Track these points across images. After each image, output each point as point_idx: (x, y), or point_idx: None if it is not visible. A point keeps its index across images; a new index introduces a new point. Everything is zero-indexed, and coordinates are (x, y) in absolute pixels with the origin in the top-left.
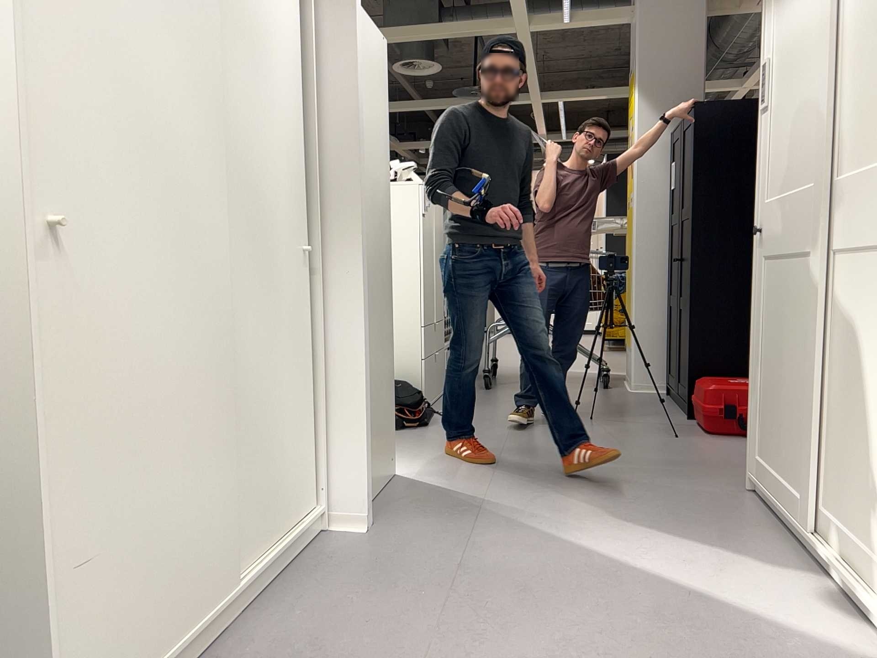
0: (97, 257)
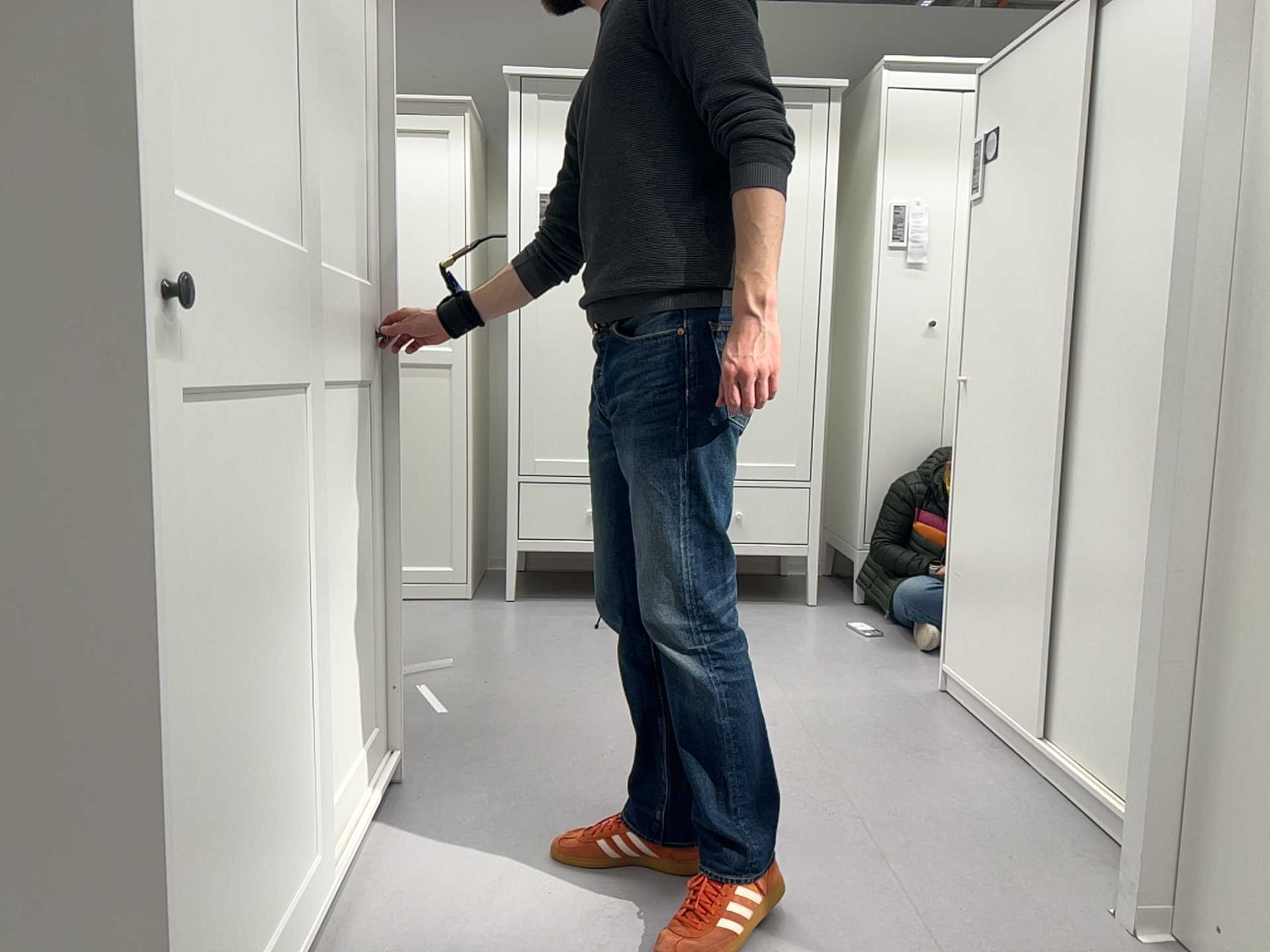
0: (967, 402)
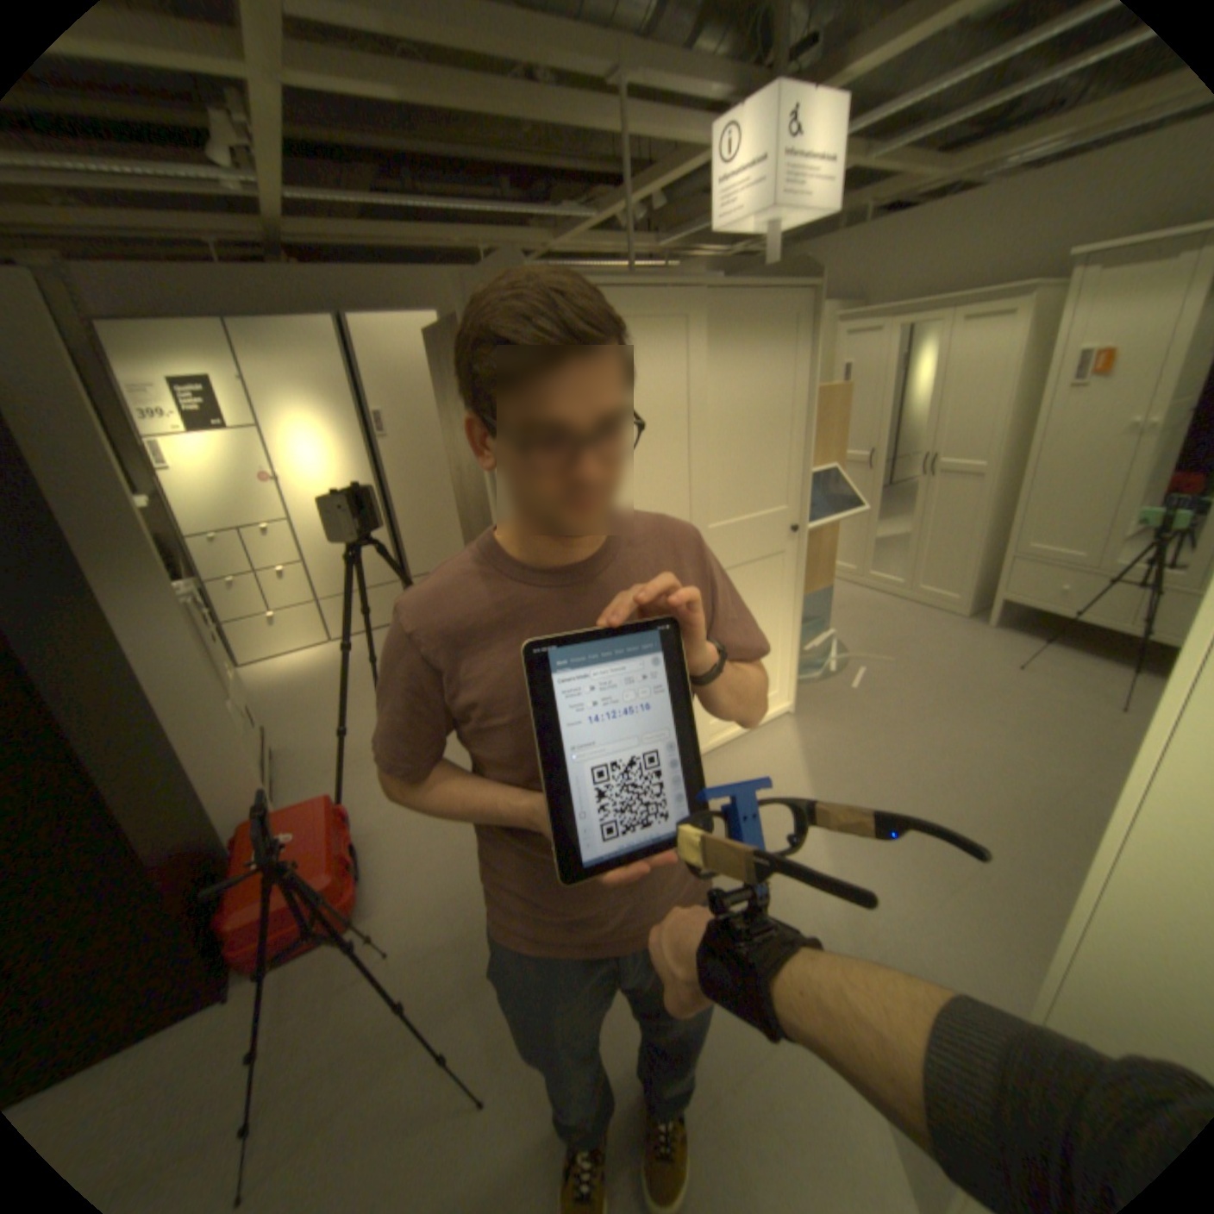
0: None
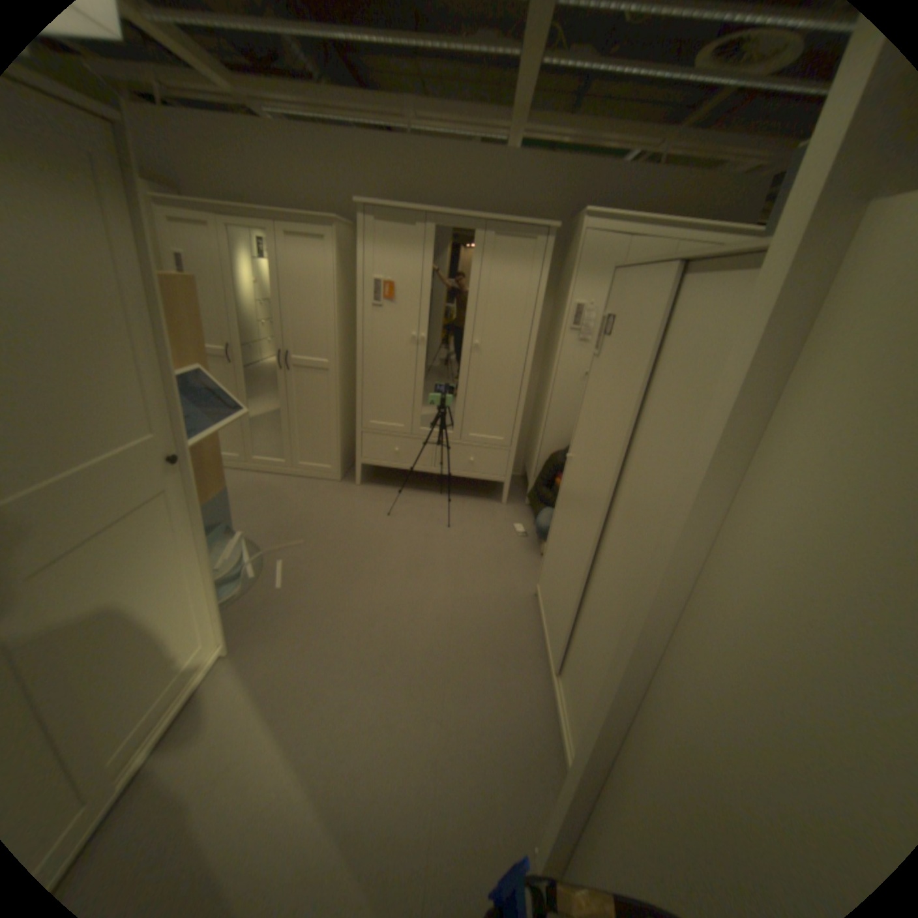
0: (568, 469)
